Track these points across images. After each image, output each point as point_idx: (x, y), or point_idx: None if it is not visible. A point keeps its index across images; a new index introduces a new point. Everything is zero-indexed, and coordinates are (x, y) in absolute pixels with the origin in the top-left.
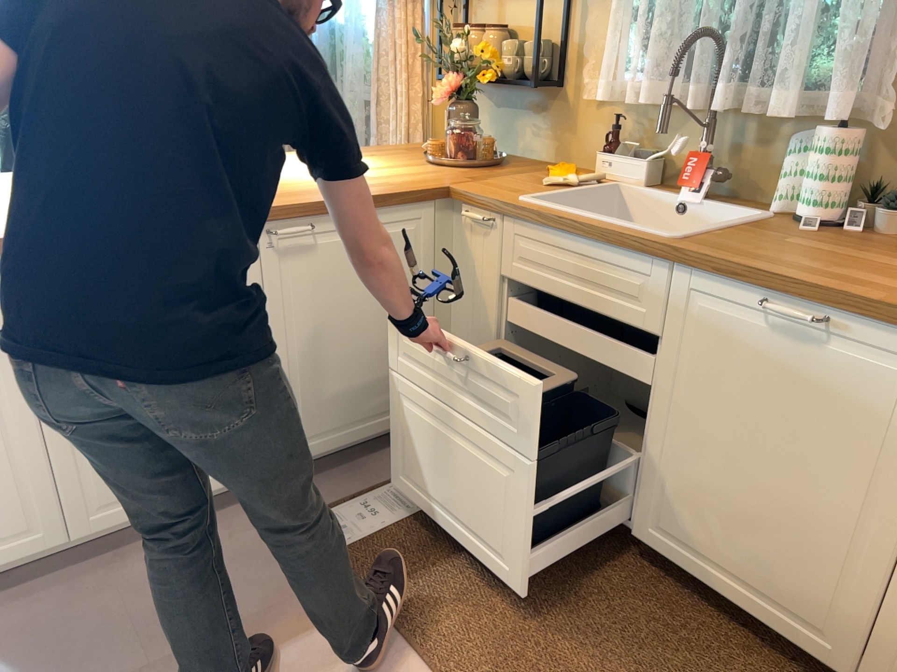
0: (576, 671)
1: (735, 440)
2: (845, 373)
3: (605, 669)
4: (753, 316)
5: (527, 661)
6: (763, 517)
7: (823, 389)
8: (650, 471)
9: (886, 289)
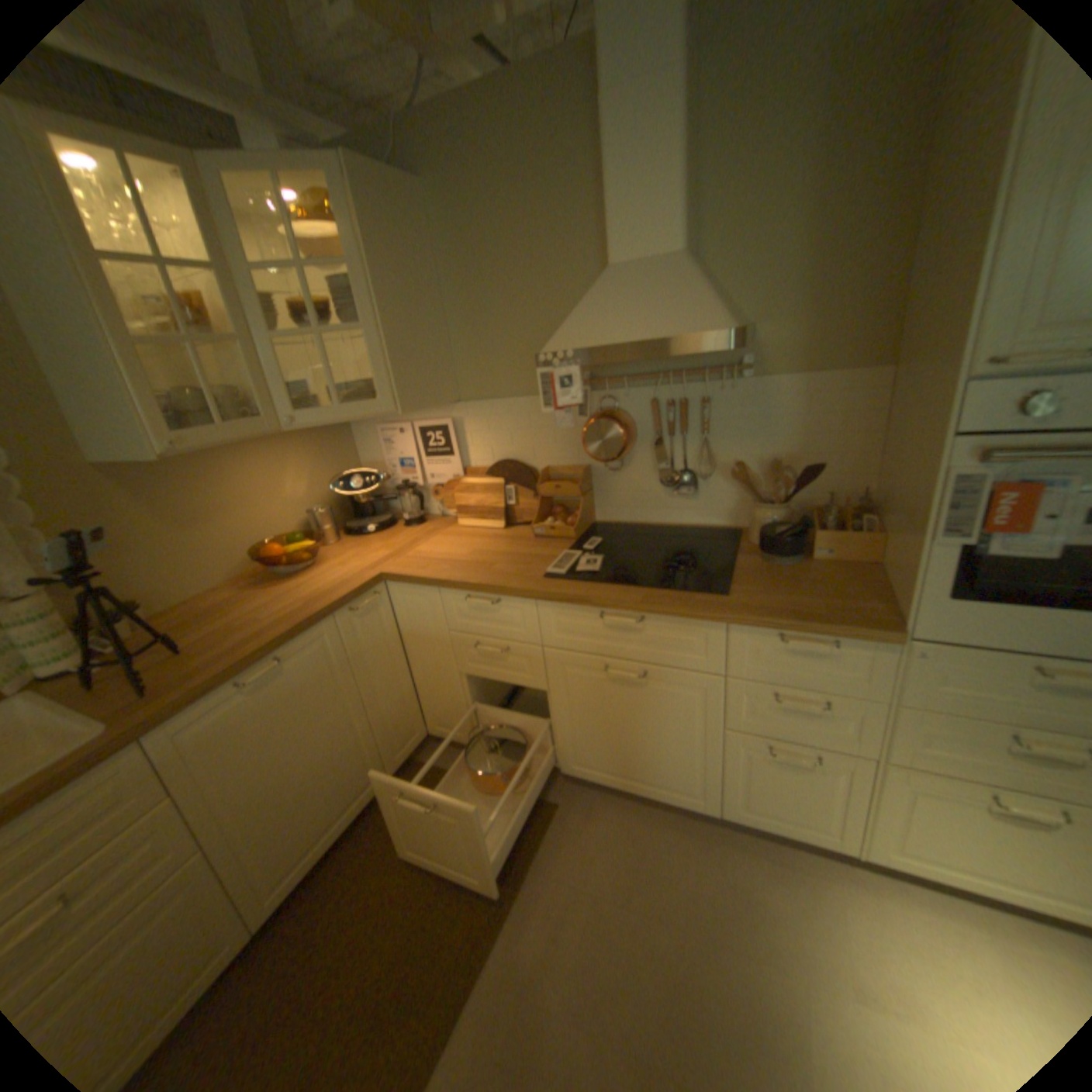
0: (399, 947)
1: (276, 774)
2: (300, 673)
3: (392, 926)
4: (233, 702)
5: (398, 990)
6: (317, 782)
7: (297, 691)
8: (237, 879)
9: (269, 627)
